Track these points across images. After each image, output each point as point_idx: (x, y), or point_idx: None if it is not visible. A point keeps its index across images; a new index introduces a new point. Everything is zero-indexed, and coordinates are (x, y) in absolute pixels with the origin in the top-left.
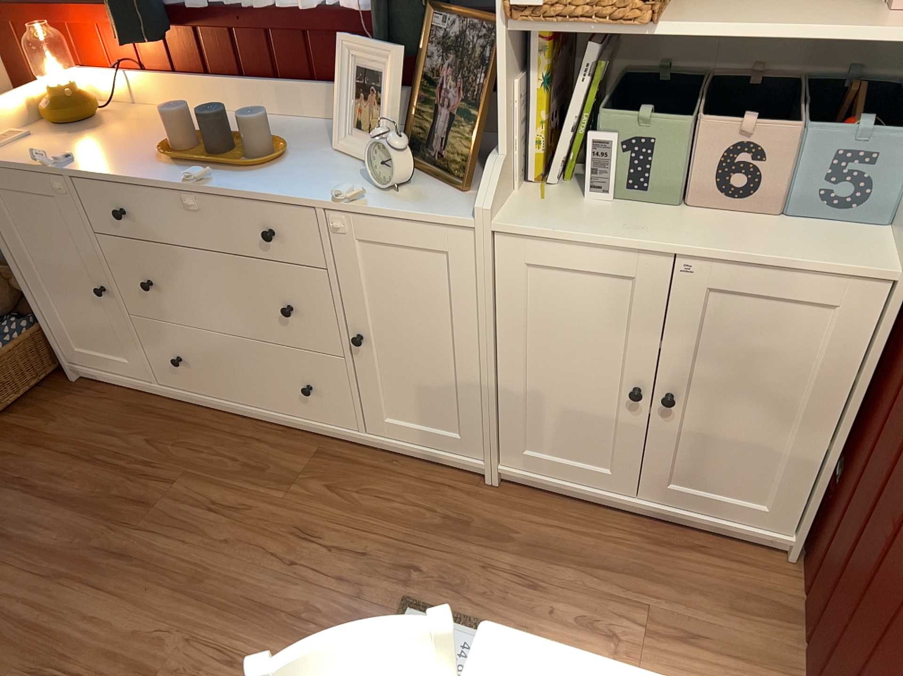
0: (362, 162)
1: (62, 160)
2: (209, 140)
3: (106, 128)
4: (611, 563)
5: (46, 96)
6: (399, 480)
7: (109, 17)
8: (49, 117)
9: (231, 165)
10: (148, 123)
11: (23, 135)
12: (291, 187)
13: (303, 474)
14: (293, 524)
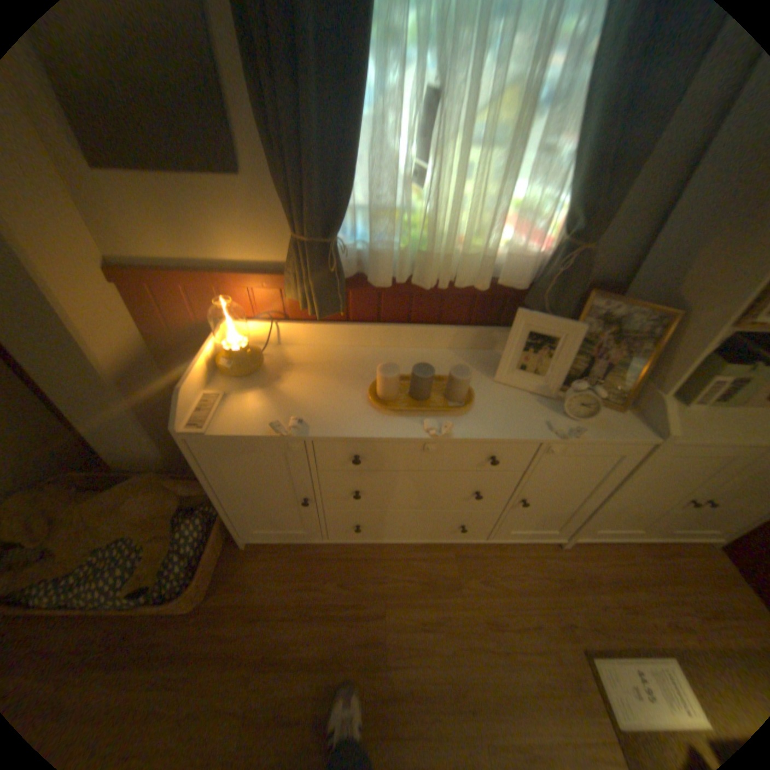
0: (528, 393)
1: (300, 427)
2: (413, 390)
3: (285, 376)
4: (652, 582)
5: (225, 356)
6: (516, 563)
7: (268, 284)
8: (234, 375)
9: (443, 410)
10: (317, 367)
11: (221, 397)
12: (515, 429)
13: (461, 579)
14: (484, 622)
